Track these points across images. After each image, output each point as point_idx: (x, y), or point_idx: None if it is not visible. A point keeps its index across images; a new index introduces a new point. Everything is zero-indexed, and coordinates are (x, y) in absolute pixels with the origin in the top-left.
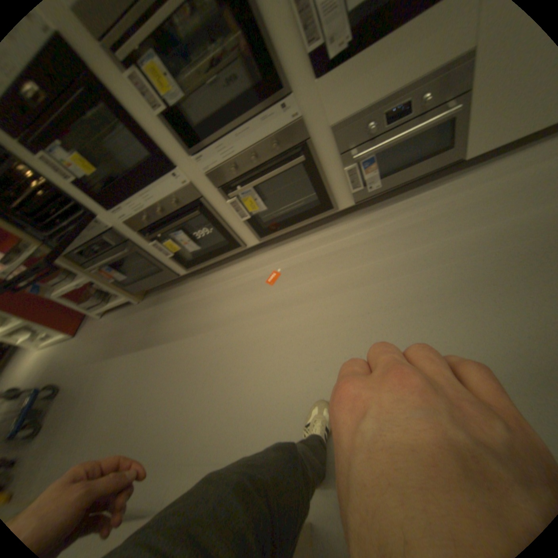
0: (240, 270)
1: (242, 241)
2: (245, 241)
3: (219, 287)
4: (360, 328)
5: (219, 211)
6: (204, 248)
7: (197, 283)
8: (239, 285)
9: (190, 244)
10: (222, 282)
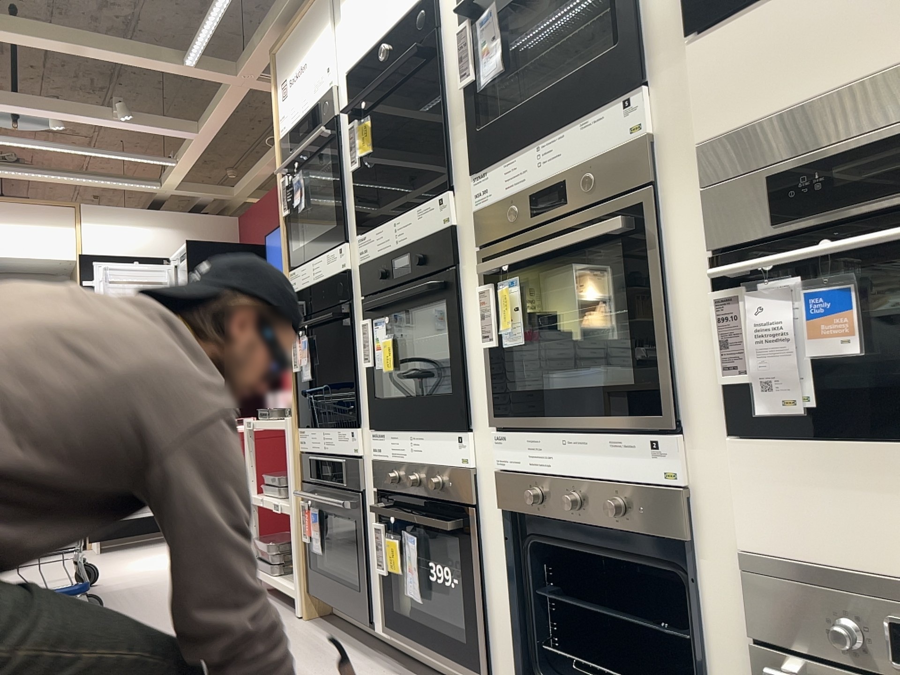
0: None
1: (494, 667)
2: (497, 671)
3: None
4: None
5: (488, 558)
6: (431, 610)
7: (379, 672)
8: None
9: (415, 576)
10: None
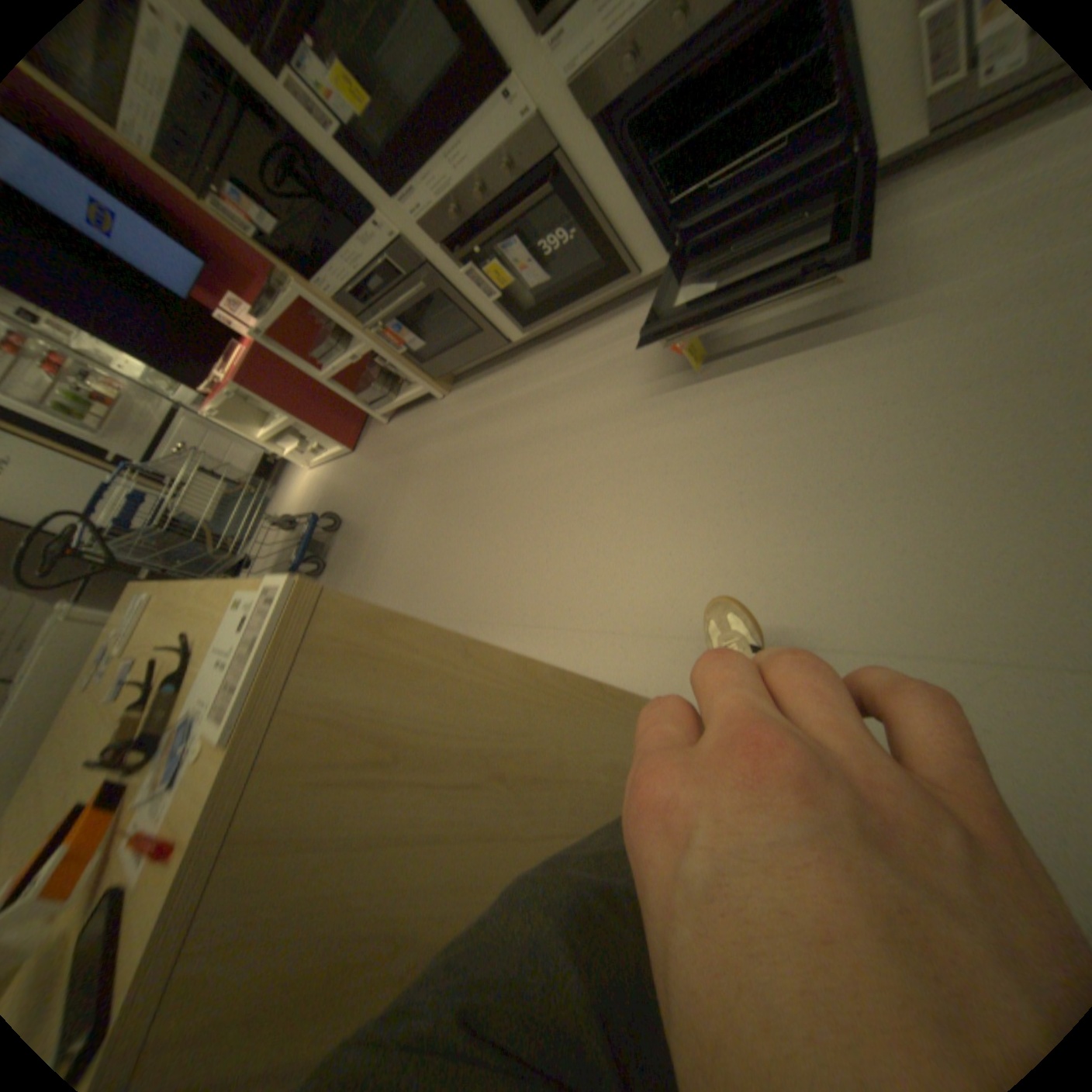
0: (625, 326)
1: (634, 258)
2: (640, 256)
3: (581, 361)
4: (857, 430)
5: (593, 180)
6: (558, 276)
7: (542, 355)
8: (618, 355)
9: (532, 264)
10: (587, 350)
